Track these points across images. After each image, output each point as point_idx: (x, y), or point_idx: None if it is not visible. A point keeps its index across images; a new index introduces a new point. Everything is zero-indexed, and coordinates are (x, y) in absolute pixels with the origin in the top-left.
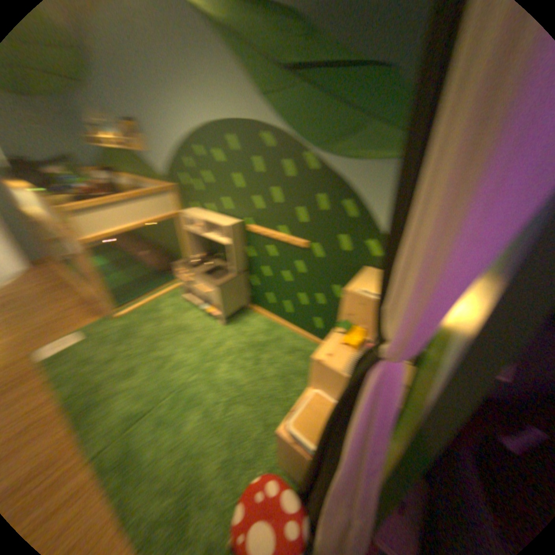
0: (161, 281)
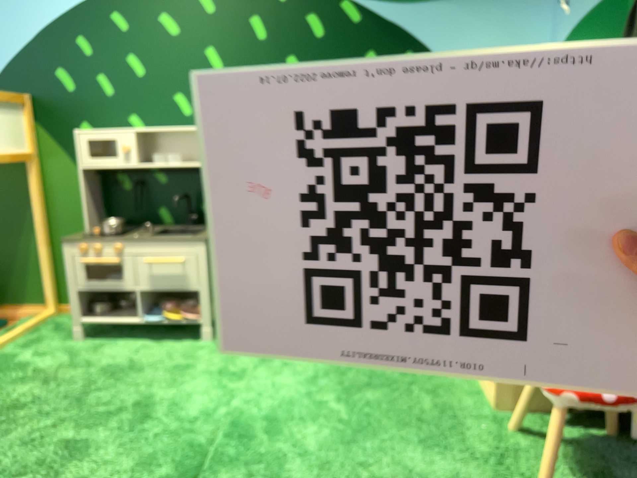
0: None
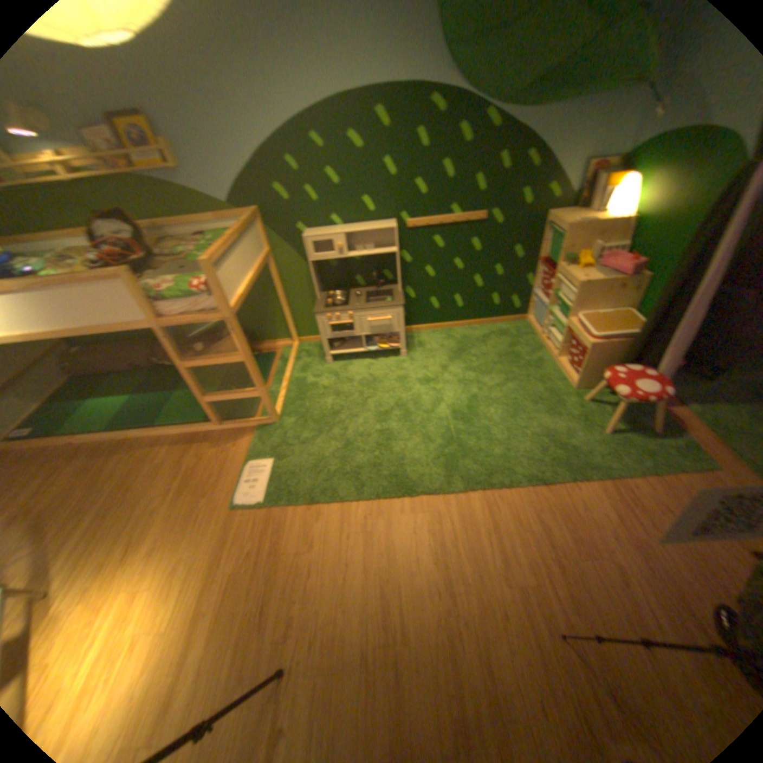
0: (263, 364)
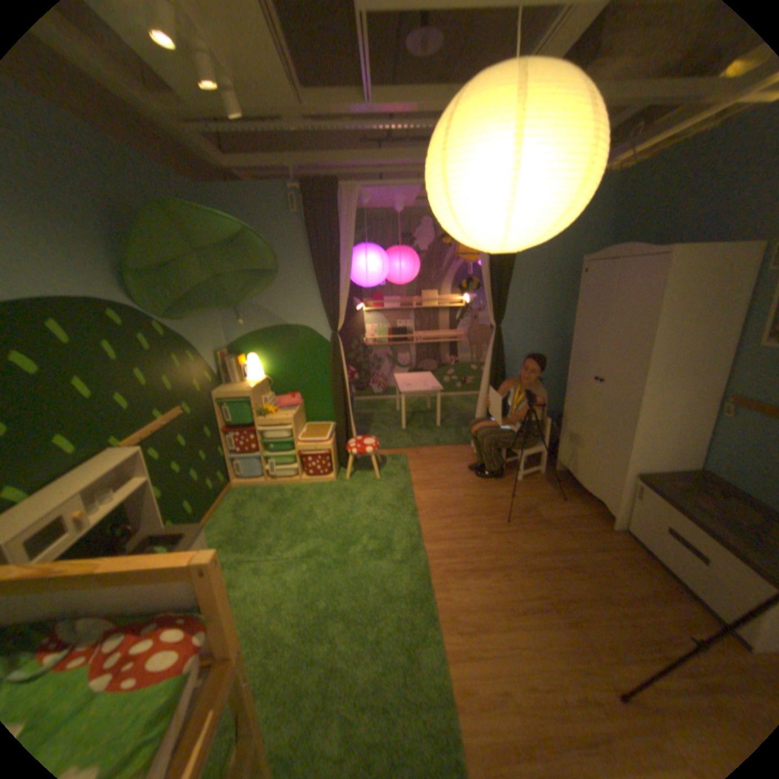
0: None
